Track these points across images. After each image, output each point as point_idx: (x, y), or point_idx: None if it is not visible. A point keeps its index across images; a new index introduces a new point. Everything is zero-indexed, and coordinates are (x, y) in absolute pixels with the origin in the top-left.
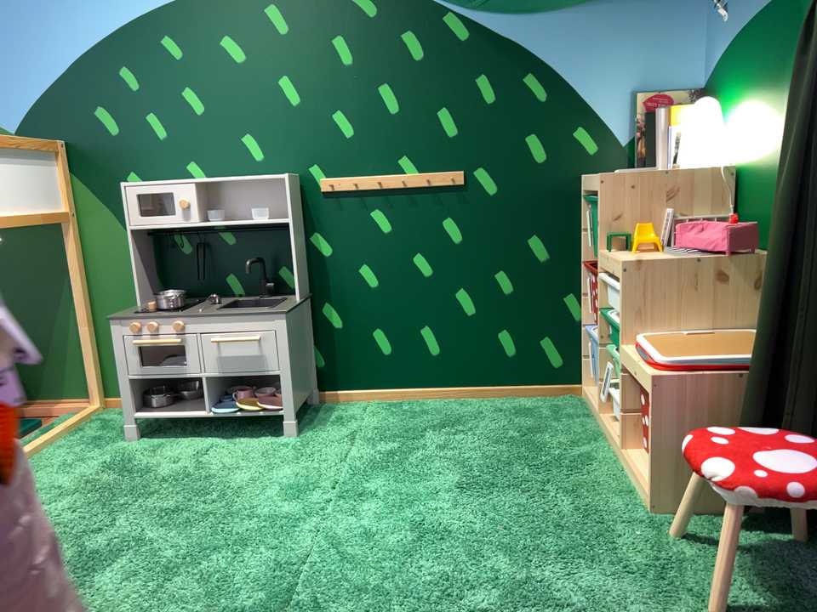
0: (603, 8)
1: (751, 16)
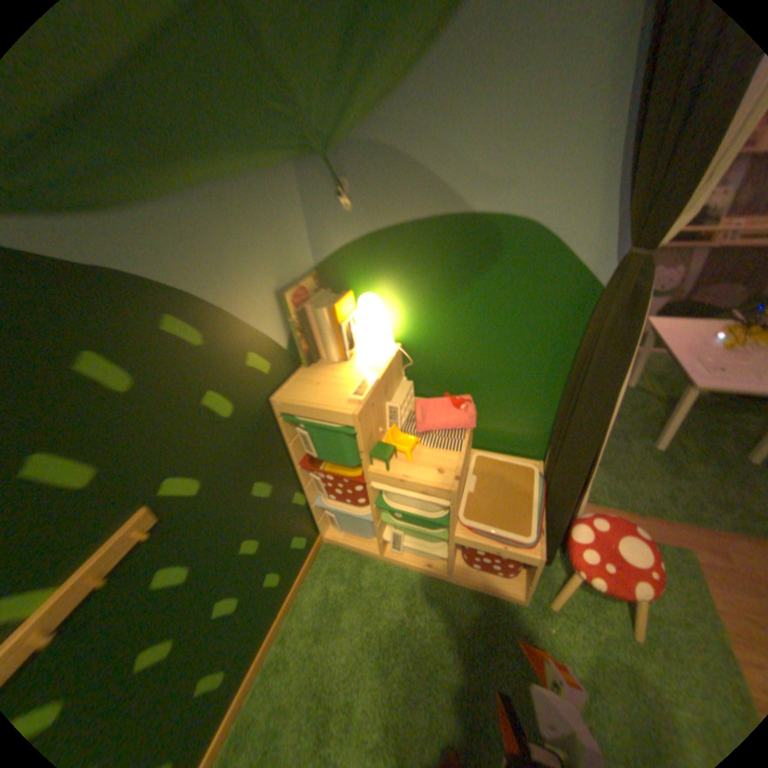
0: (221, 190)
1: (405, 220)
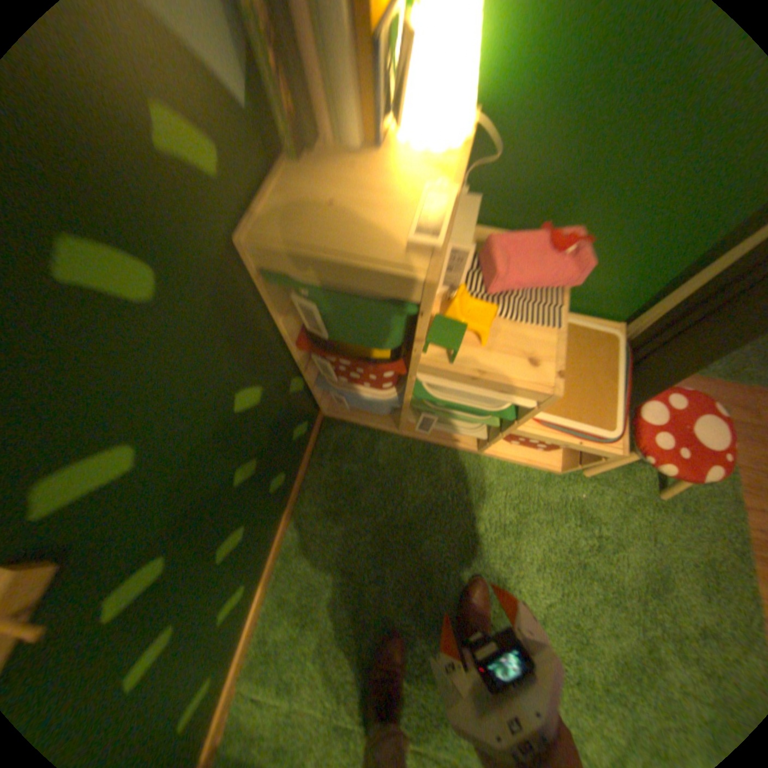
0: None
1: None
